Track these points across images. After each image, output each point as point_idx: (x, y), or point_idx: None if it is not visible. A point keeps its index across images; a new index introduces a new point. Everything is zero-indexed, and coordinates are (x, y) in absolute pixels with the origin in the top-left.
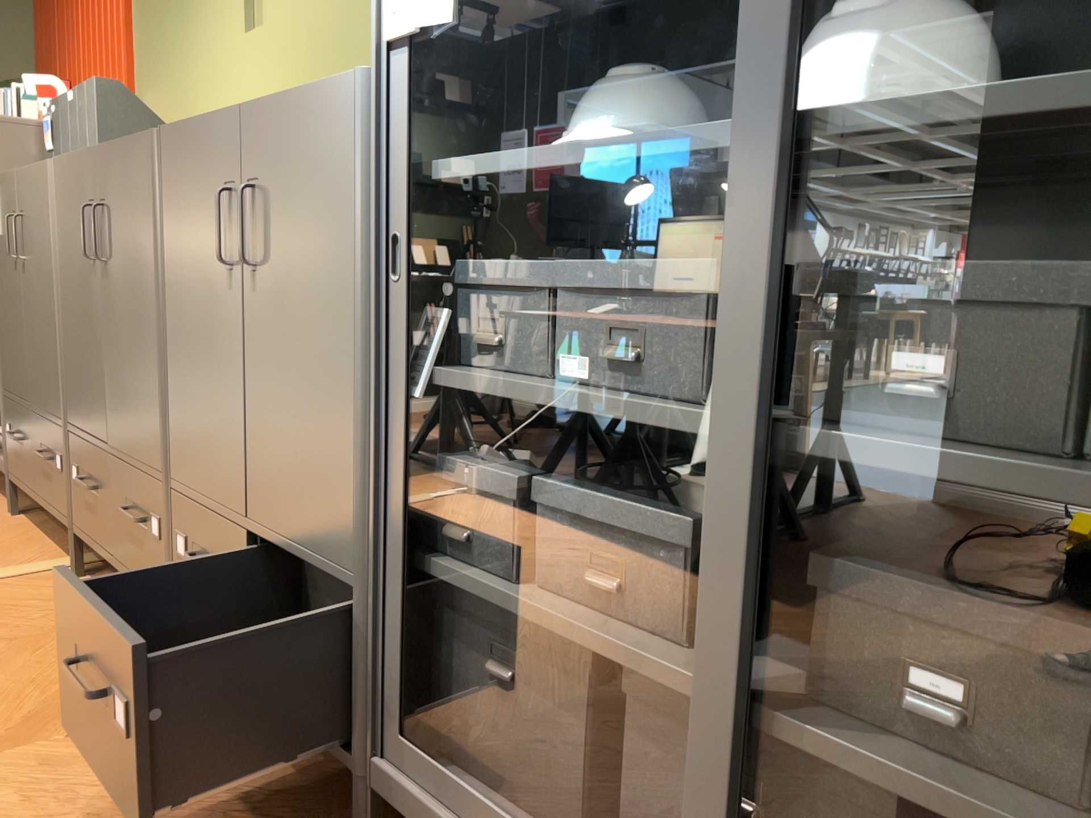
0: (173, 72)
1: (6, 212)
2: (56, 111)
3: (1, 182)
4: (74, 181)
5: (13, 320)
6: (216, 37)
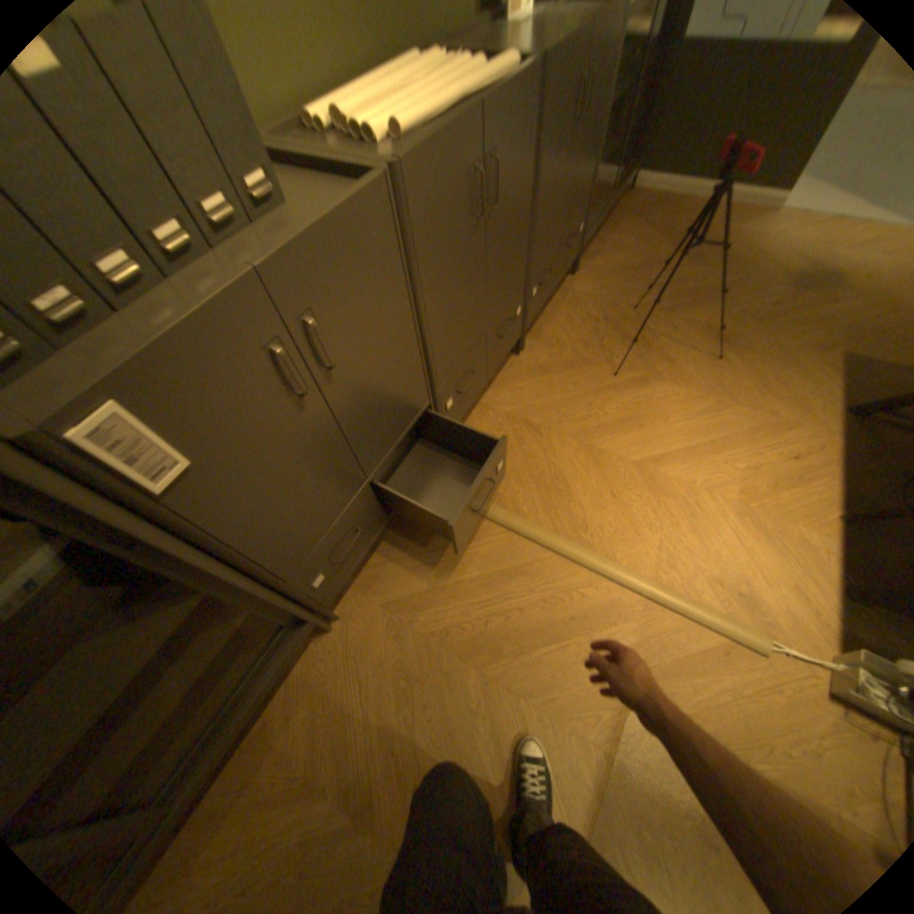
0: None
1: (219, 381)
2: None
3: (155, 358)
4: (446, 161)
5: (300, 481)
6: None
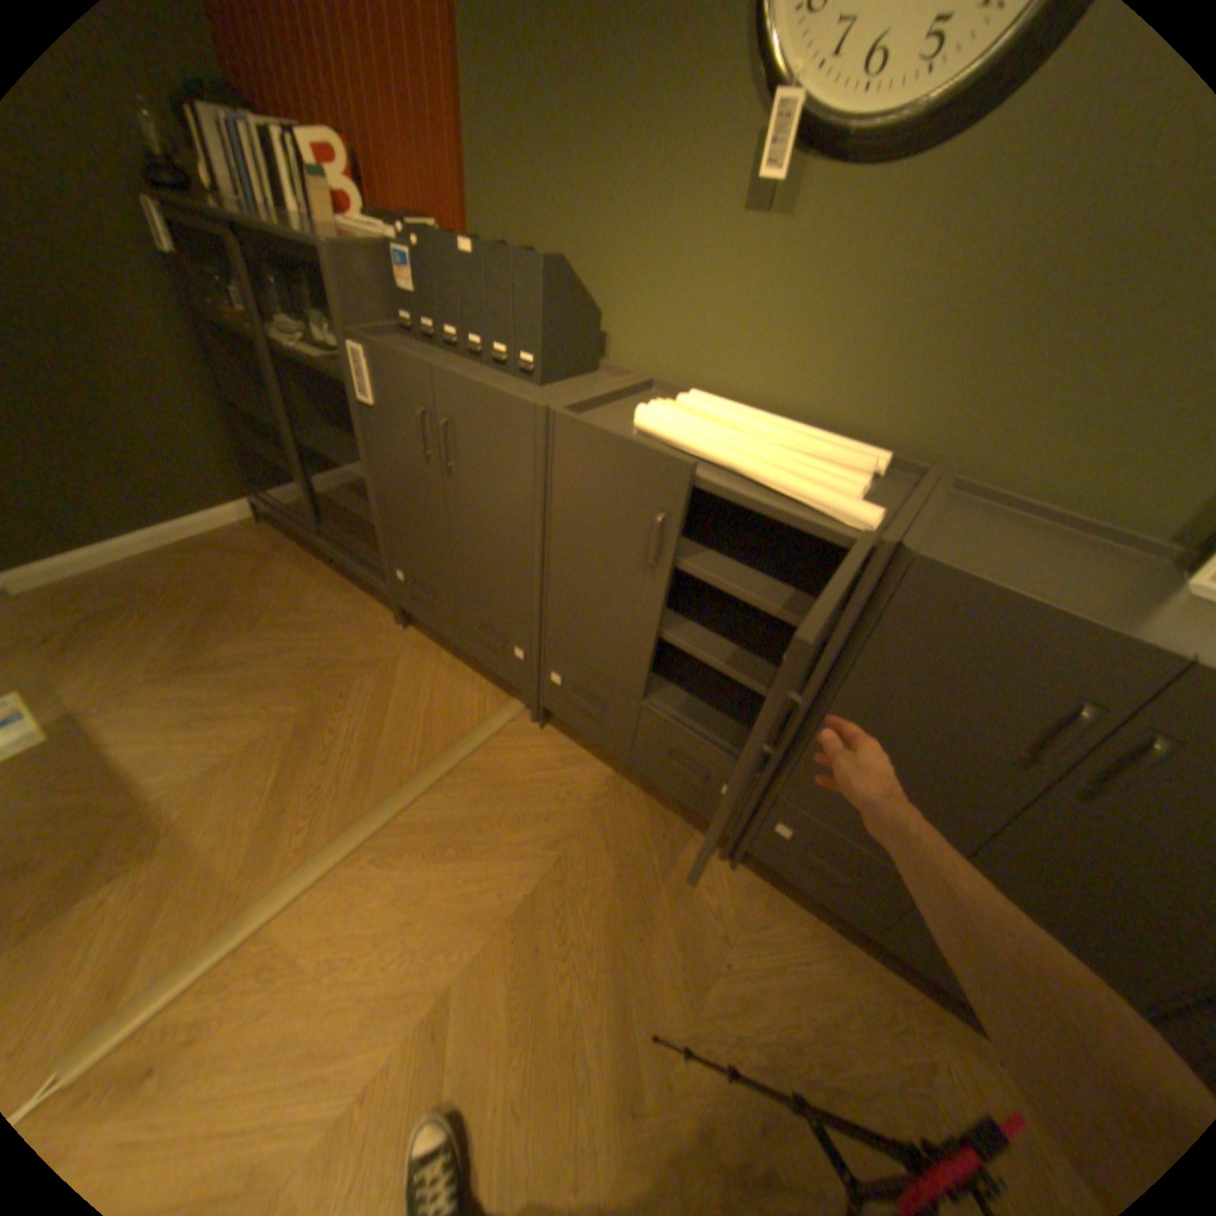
0: (558, 189)
1: (398, 391)
2: (419, 242)
3: (382, 352)
4: (614, 464)
5: (415, 500)
6: (671, 180)
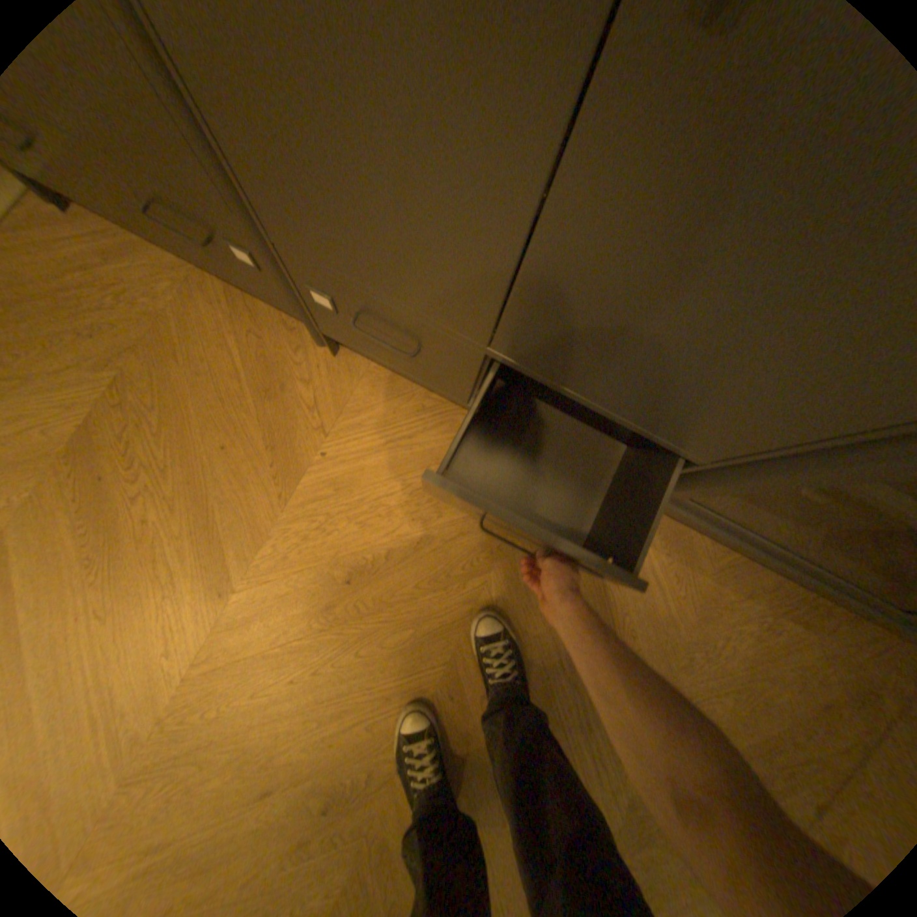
0: None
1: None
2: None
3: None
4: None
5: None
6: None
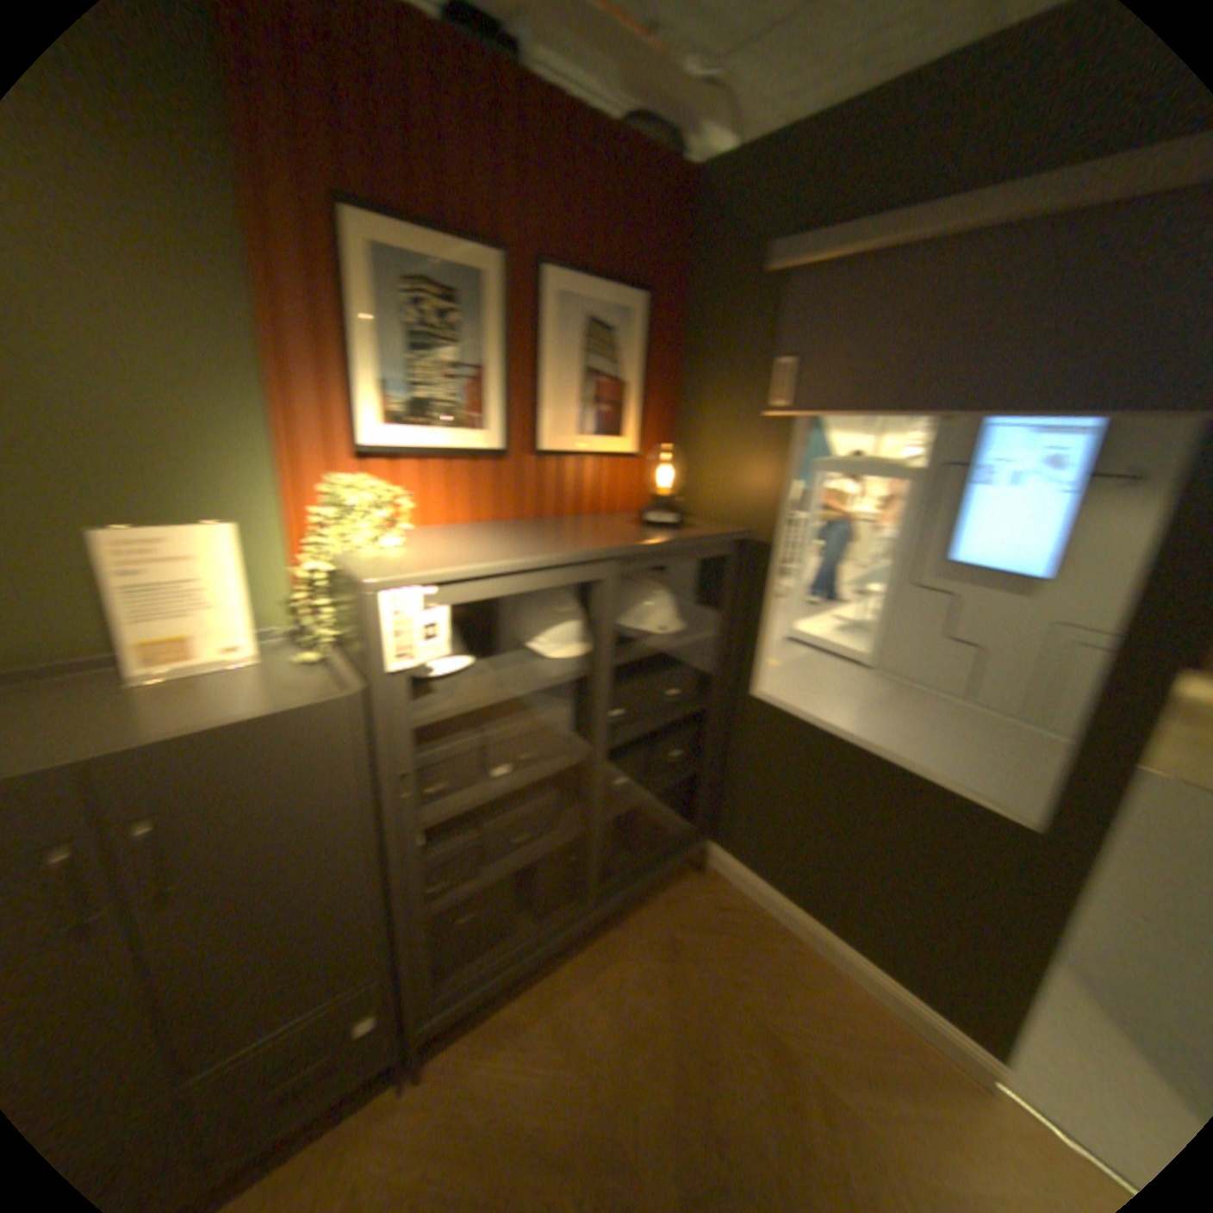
0: None
1: None
2: None
3: None
4: None
5: None
6: None
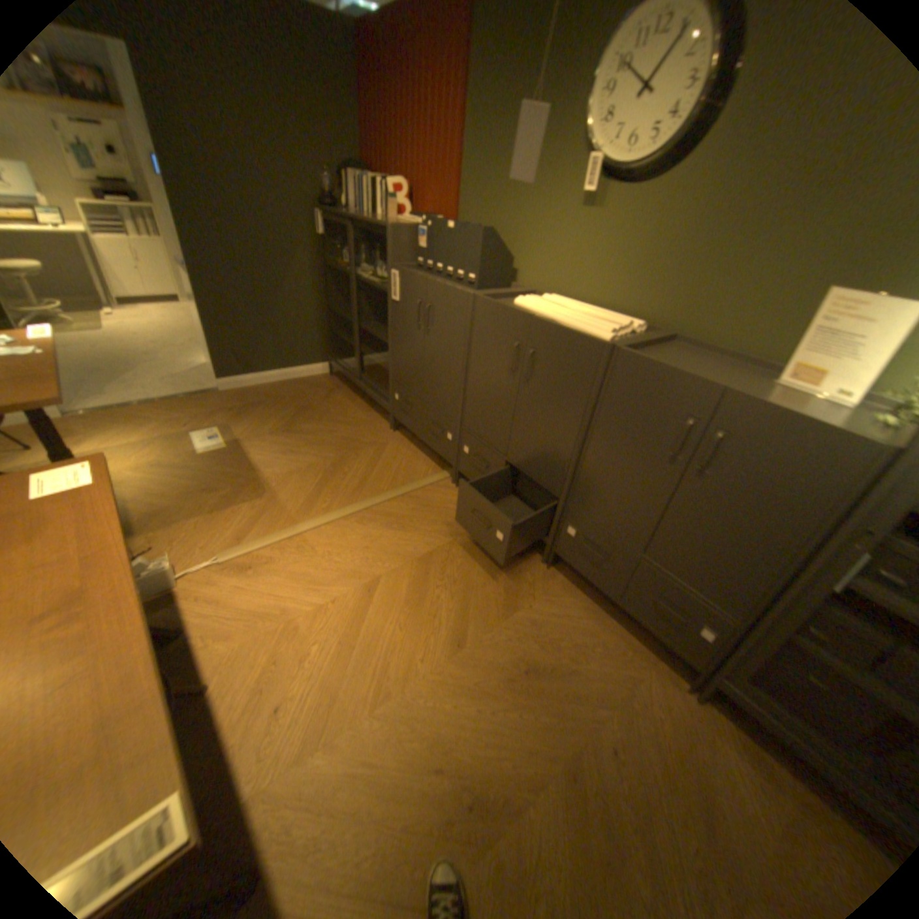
0: (499, 200)
1: (409, 293)
2: (430, 224)
3: (405, 273)
4: (498, 319)
5: (408, 350)
6: (549, 194)
